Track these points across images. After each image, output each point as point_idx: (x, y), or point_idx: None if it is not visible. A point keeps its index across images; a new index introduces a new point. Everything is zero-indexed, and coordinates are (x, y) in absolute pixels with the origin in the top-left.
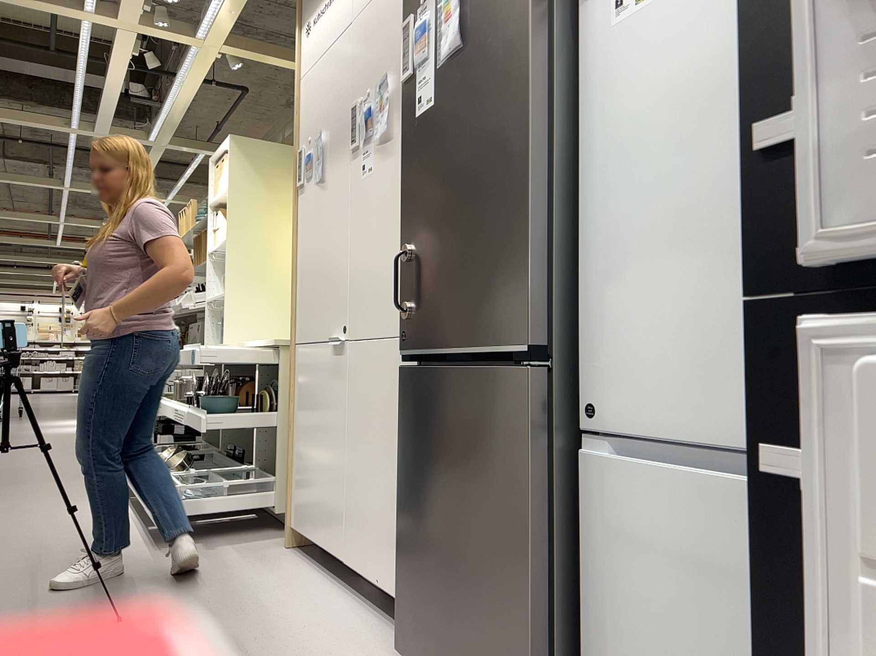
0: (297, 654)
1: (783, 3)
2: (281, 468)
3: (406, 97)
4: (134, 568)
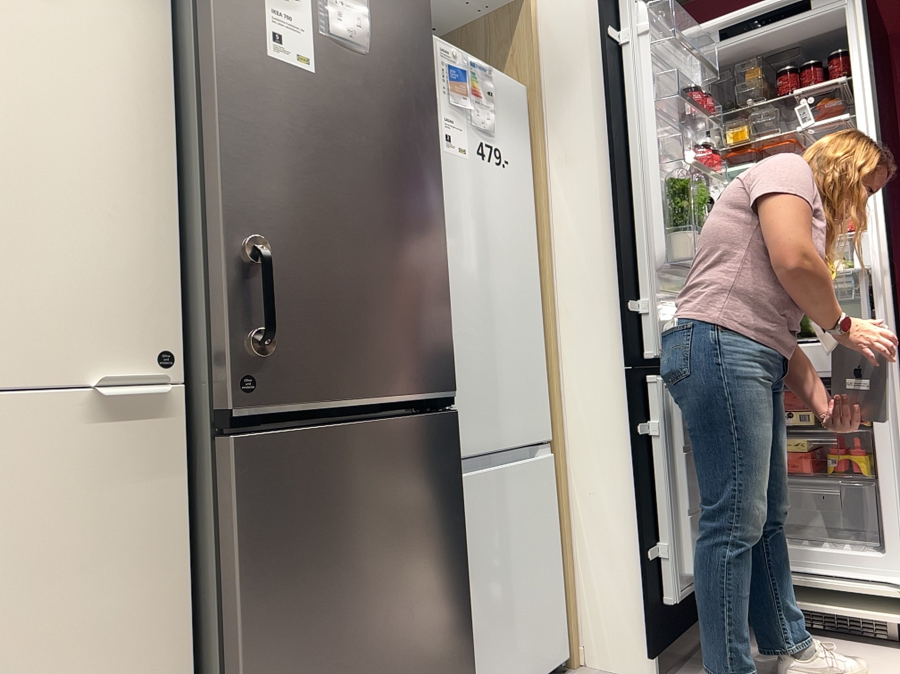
0: None
1: (628, 256)
2: None
3: None
4: None
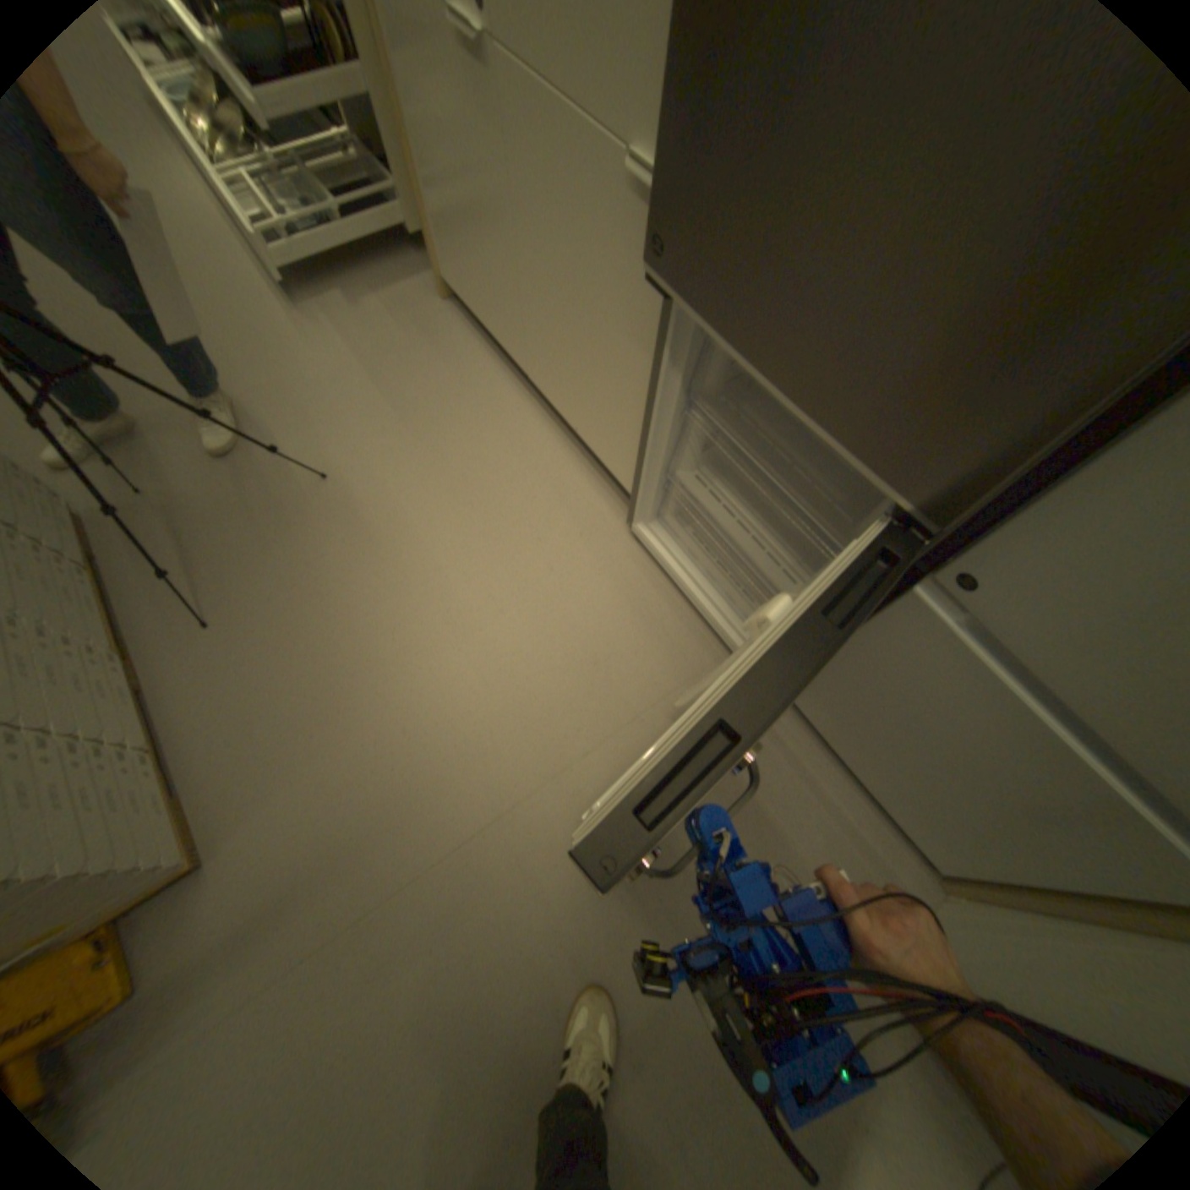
0: (517, 523)
1: None
2: (397, 168)
3: None
4: (285, 354)
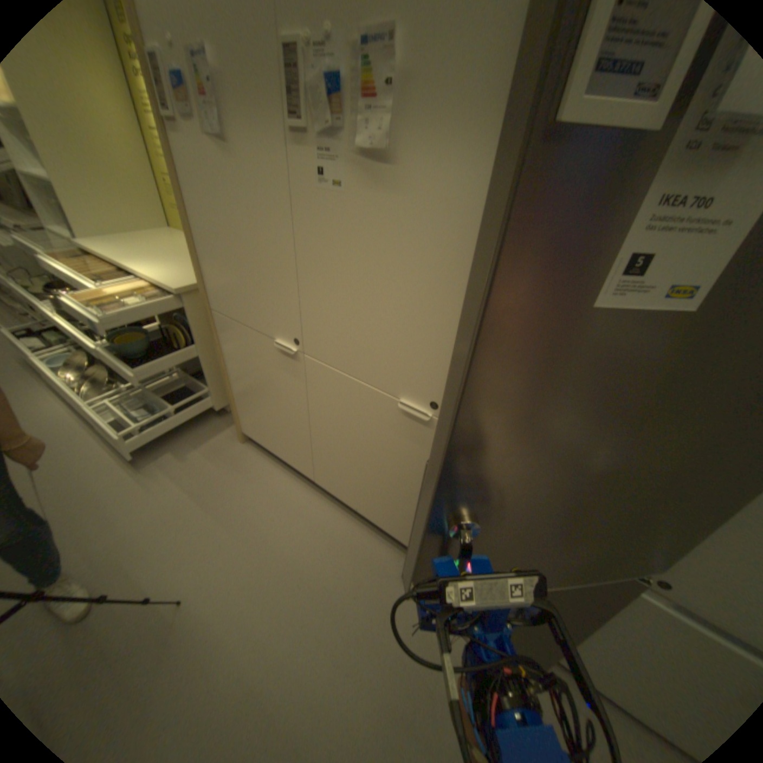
0: (334, 590)
1: None
2: (212, 383)
3: (506, 171)
4: (133, 508)
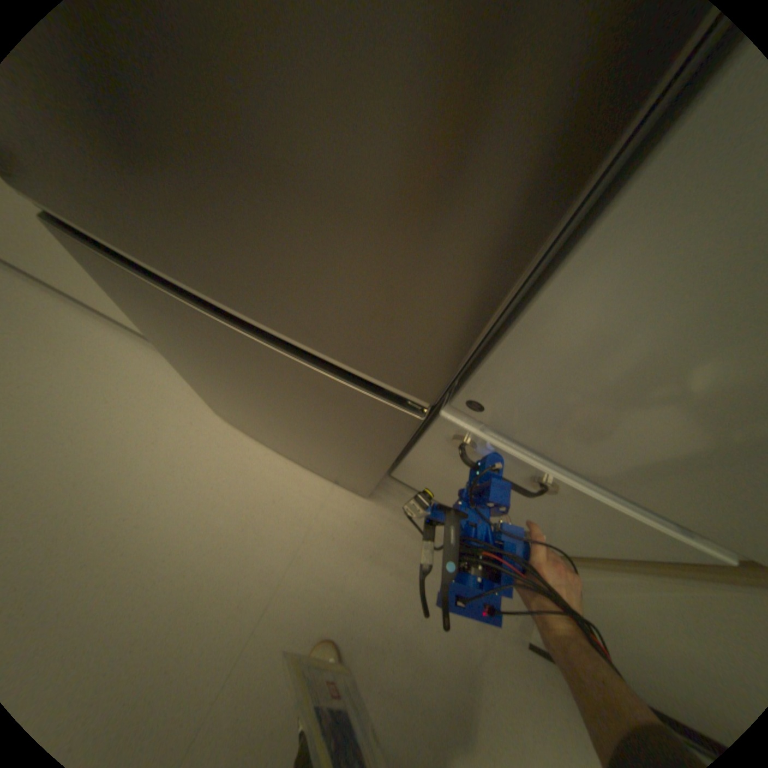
0: (124, 437)
1: None
2: None
3: None
4: None
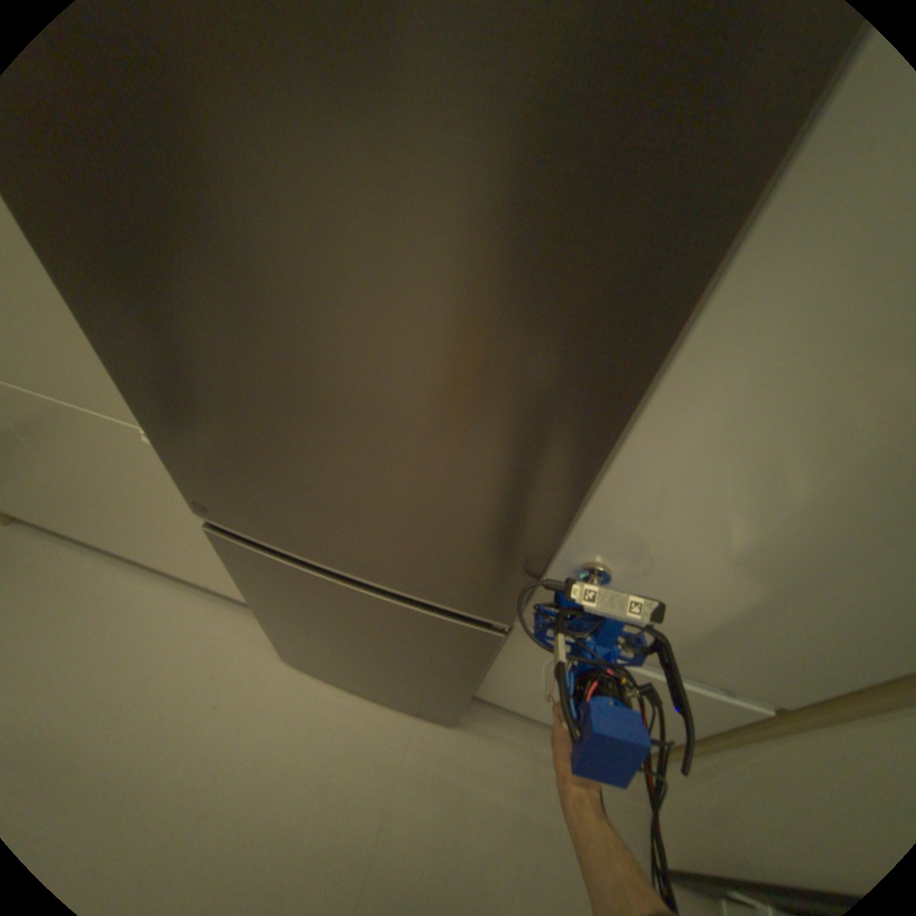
0: (180, 706)
1: None
2: None
3: None
4: None
